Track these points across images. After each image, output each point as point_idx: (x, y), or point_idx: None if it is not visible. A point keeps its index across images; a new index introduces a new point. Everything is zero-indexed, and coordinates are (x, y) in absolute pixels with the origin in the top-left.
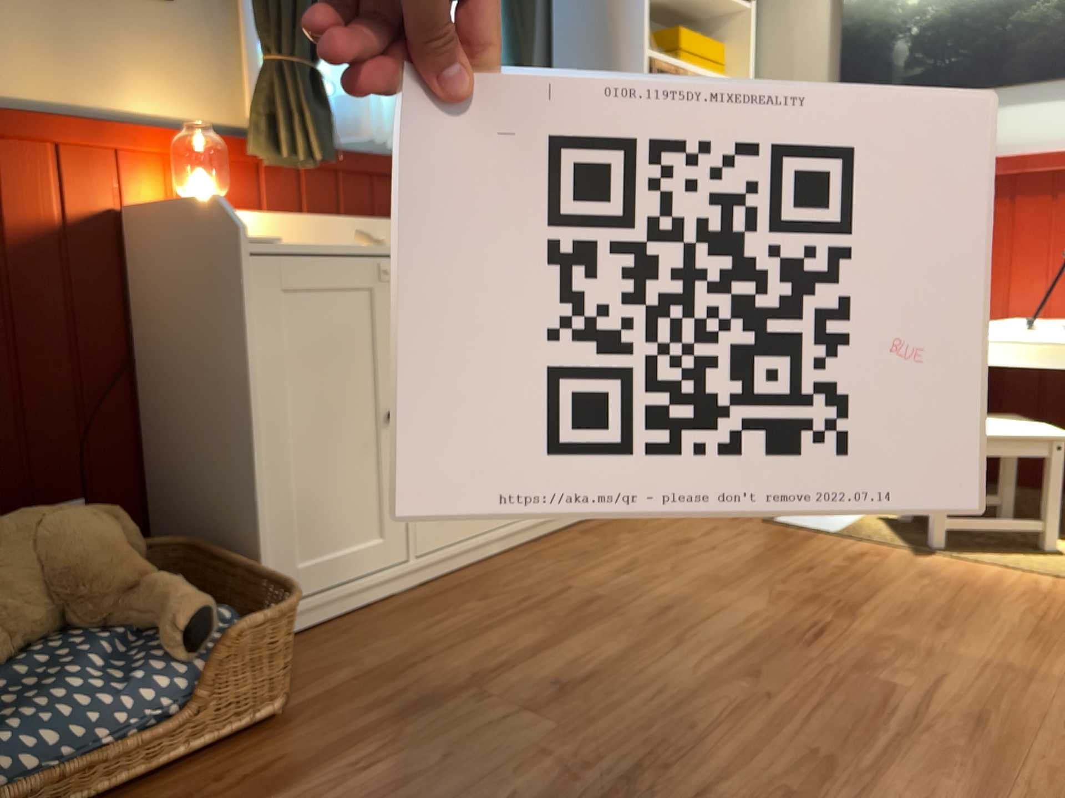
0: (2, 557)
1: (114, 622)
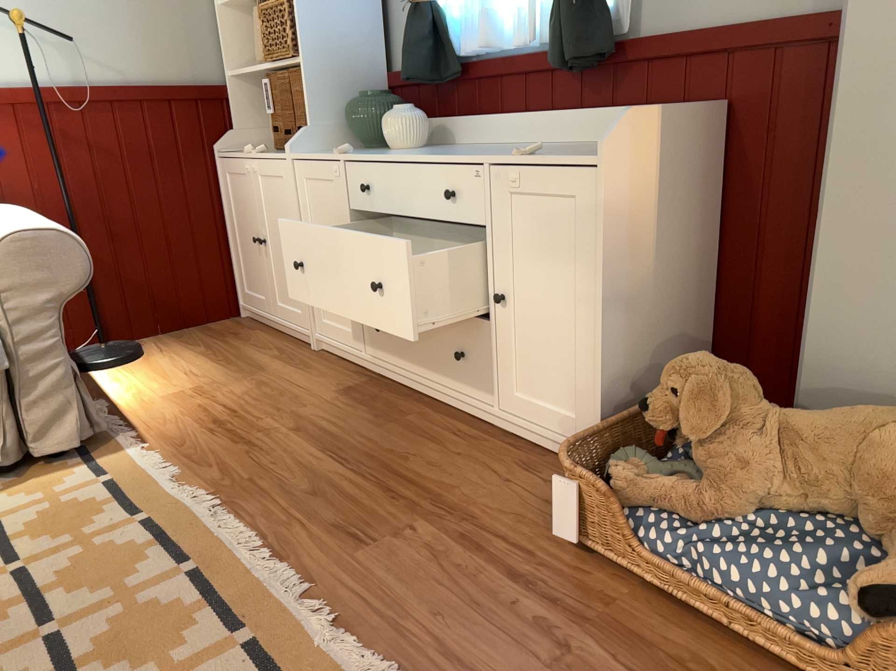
0: (841, 436)
1: (887, 544)
